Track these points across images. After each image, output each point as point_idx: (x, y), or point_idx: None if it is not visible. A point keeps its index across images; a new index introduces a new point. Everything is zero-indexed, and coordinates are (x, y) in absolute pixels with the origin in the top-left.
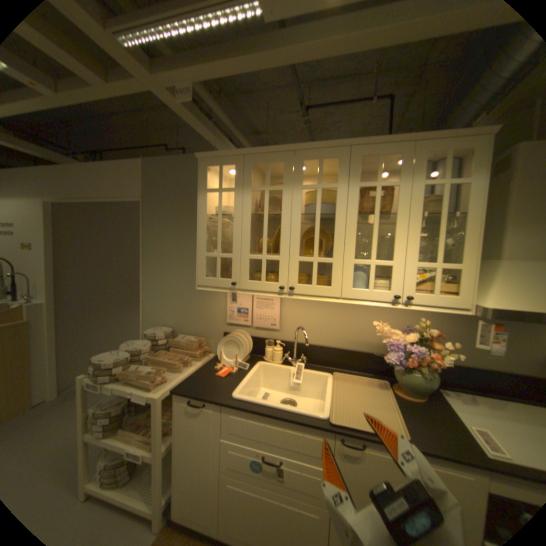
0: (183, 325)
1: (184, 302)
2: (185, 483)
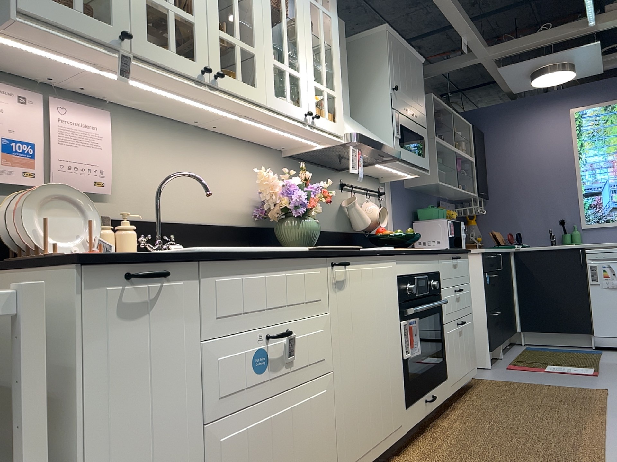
0: None
1: None
2: None
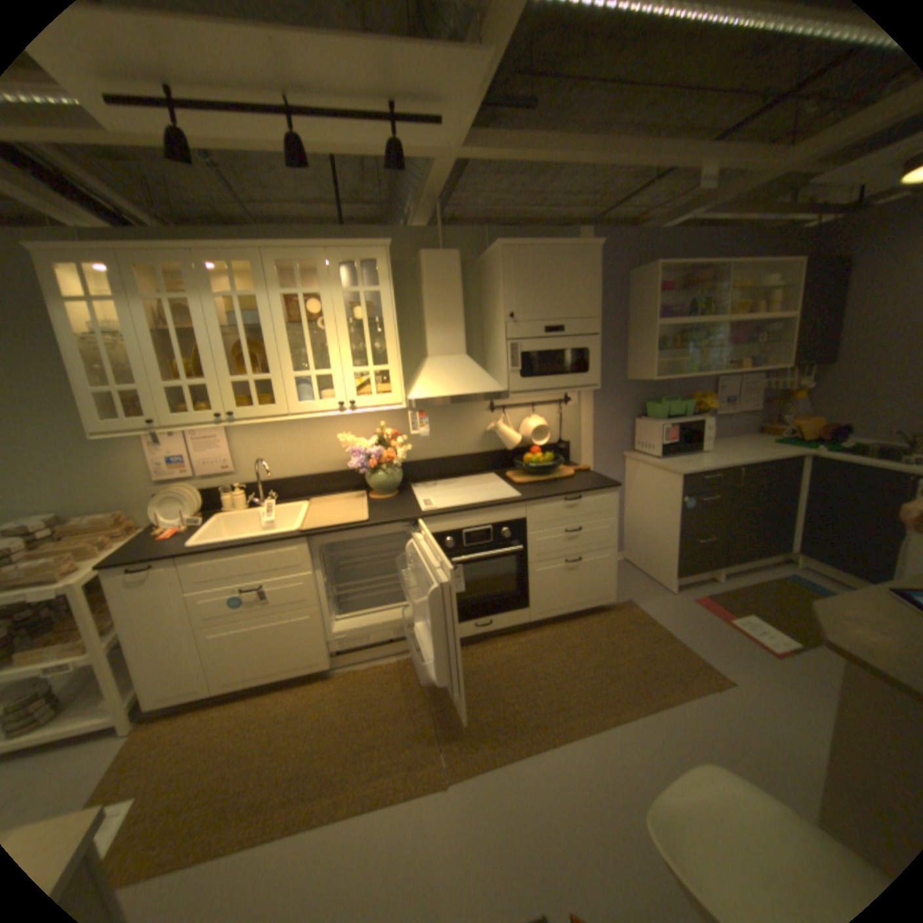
0: (75, 504)
1: (64, 471)
2: (151, 662)
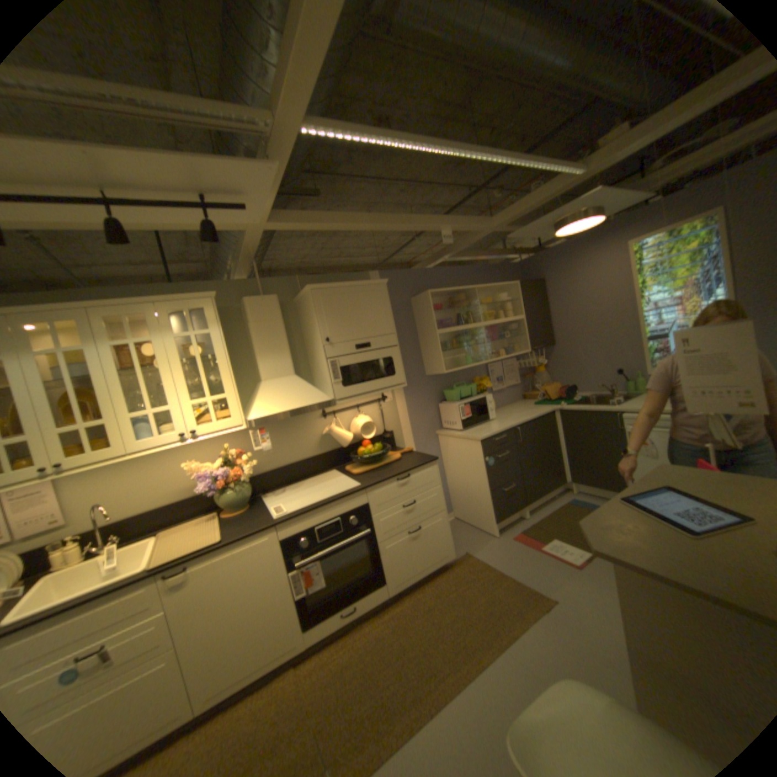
0: None
1: None
2: None
